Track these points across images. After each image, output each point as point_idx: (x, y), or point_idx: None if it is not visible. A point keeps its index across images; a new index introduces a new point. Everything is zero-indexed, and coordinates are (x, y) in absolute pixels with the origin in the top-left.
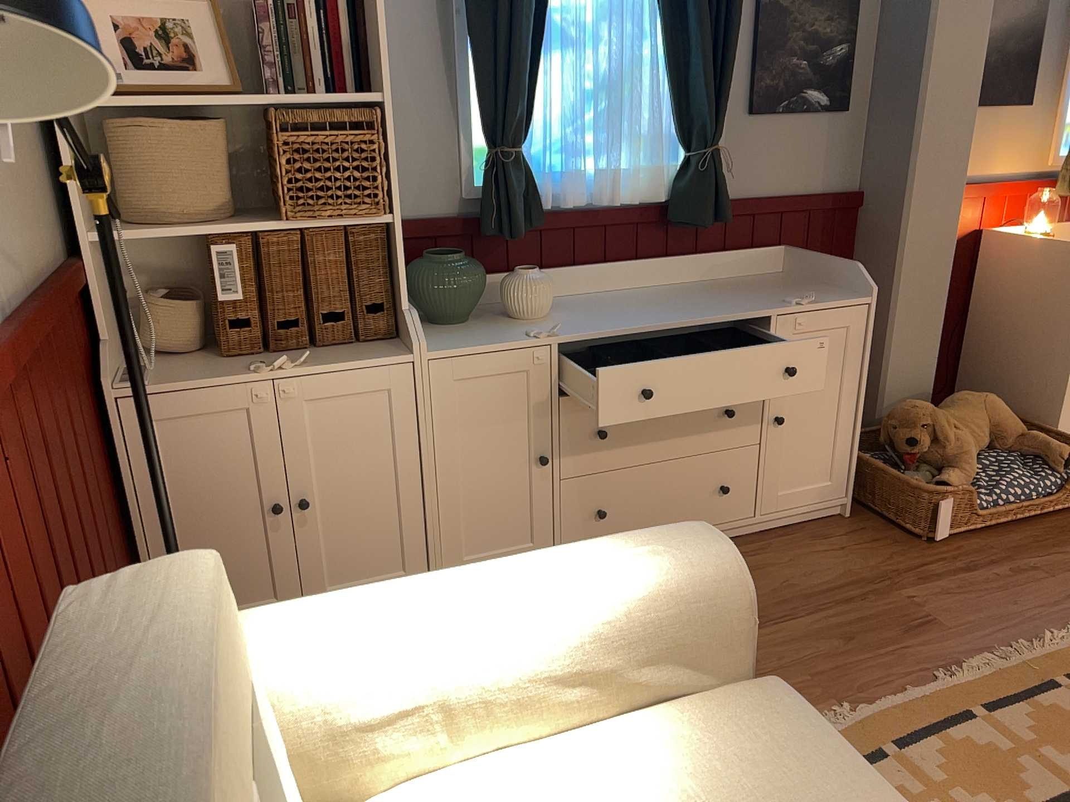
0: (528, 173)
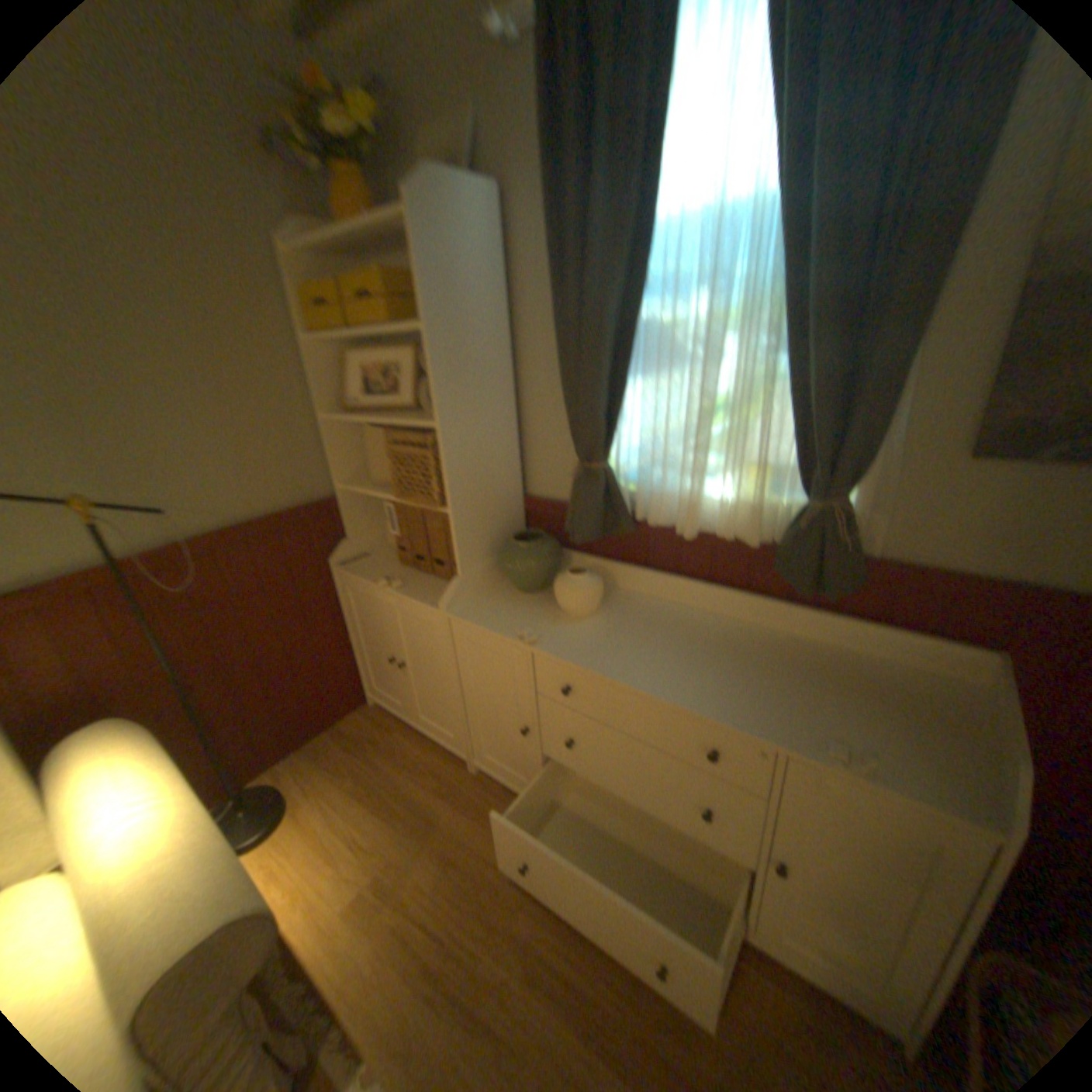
0: (613, 483)
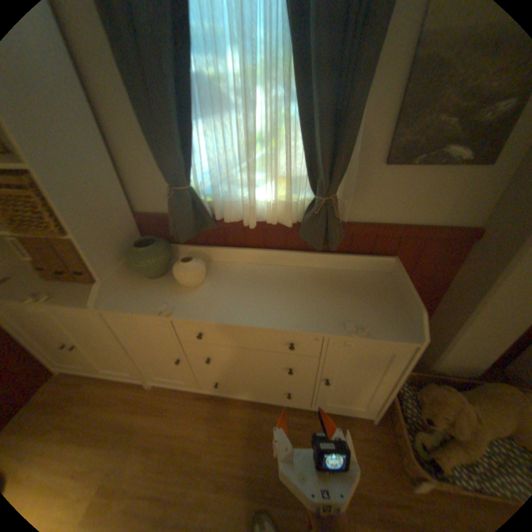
0: (198, 198)
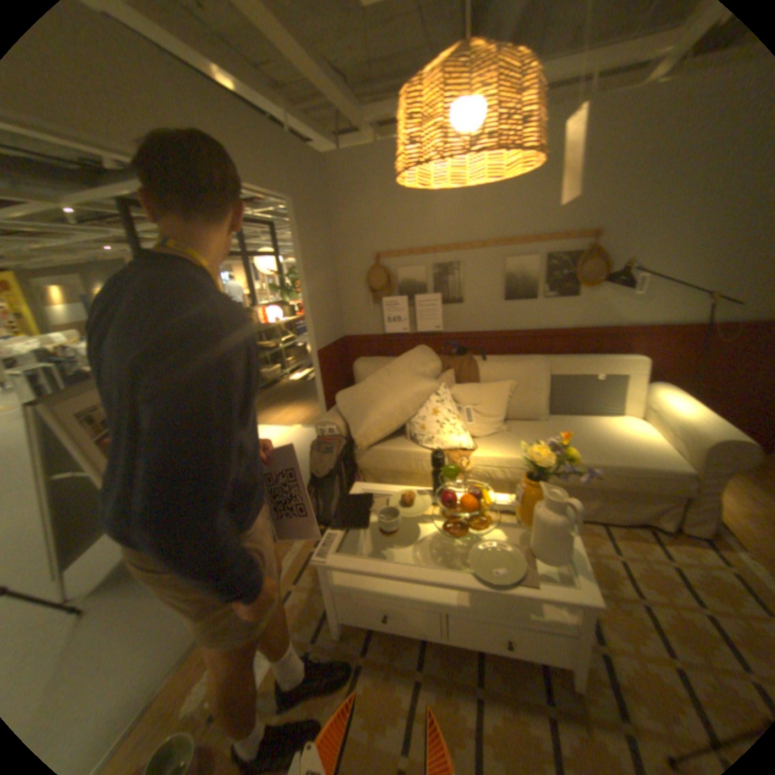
0: None
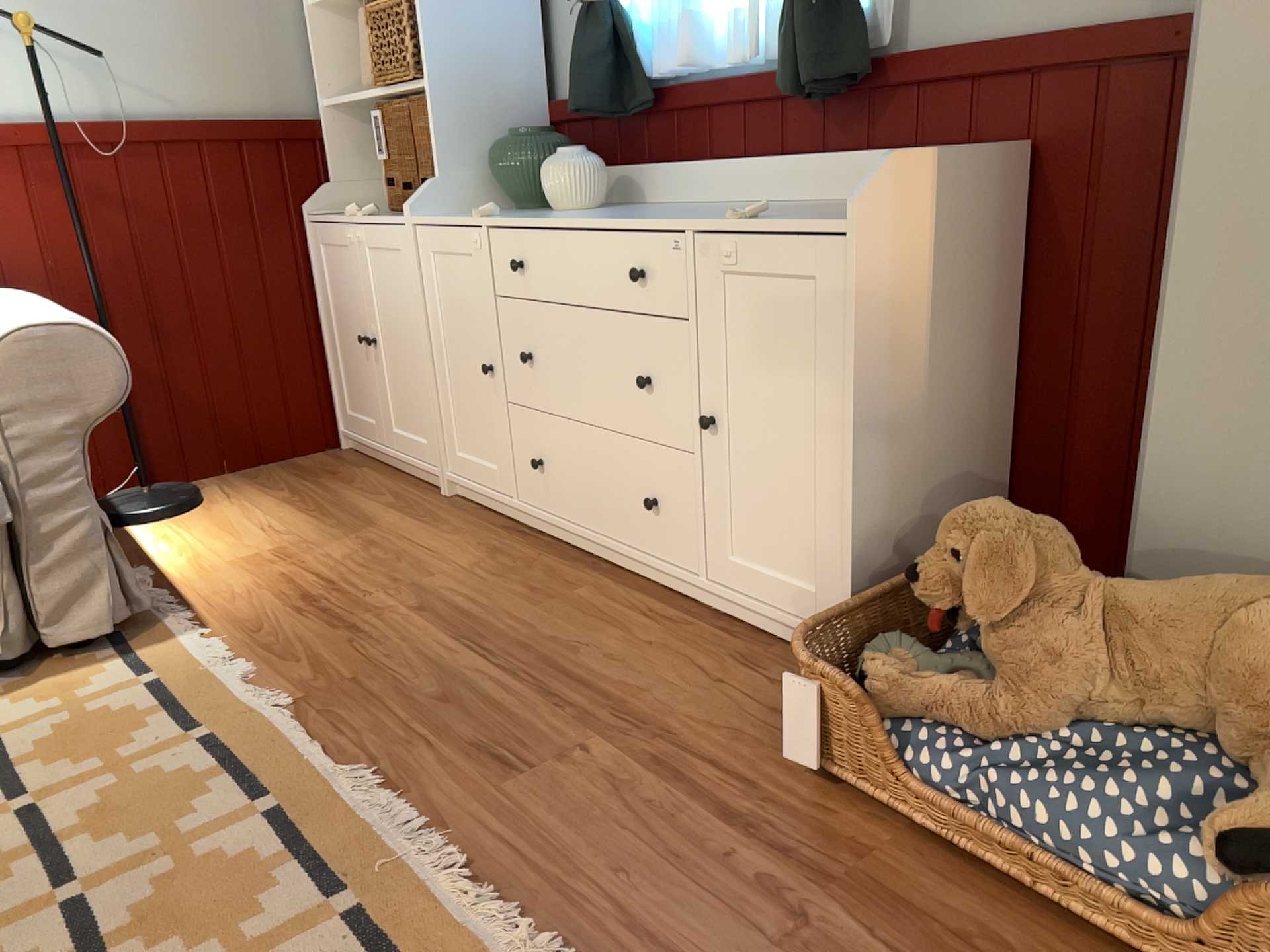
0: (617, 32)
